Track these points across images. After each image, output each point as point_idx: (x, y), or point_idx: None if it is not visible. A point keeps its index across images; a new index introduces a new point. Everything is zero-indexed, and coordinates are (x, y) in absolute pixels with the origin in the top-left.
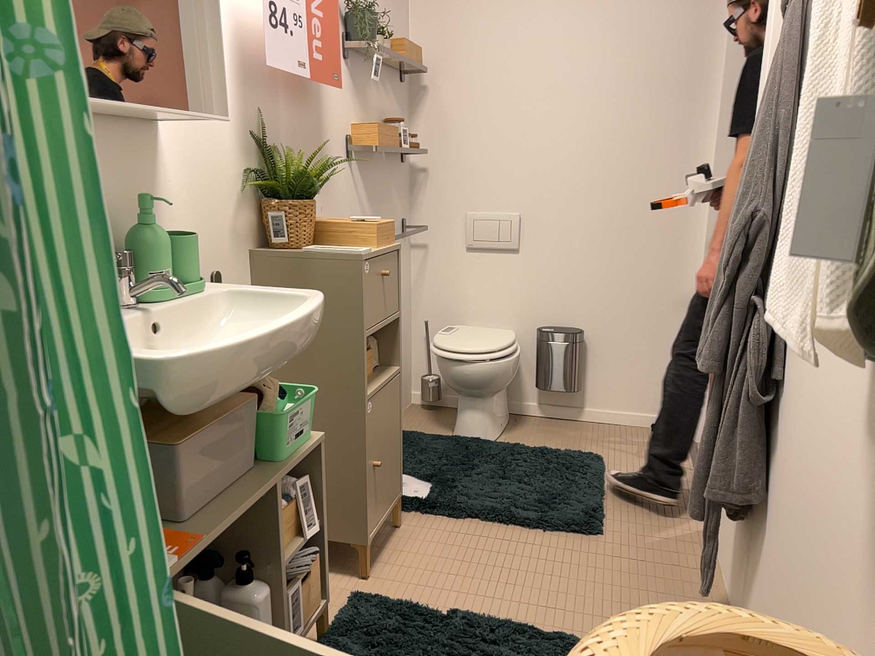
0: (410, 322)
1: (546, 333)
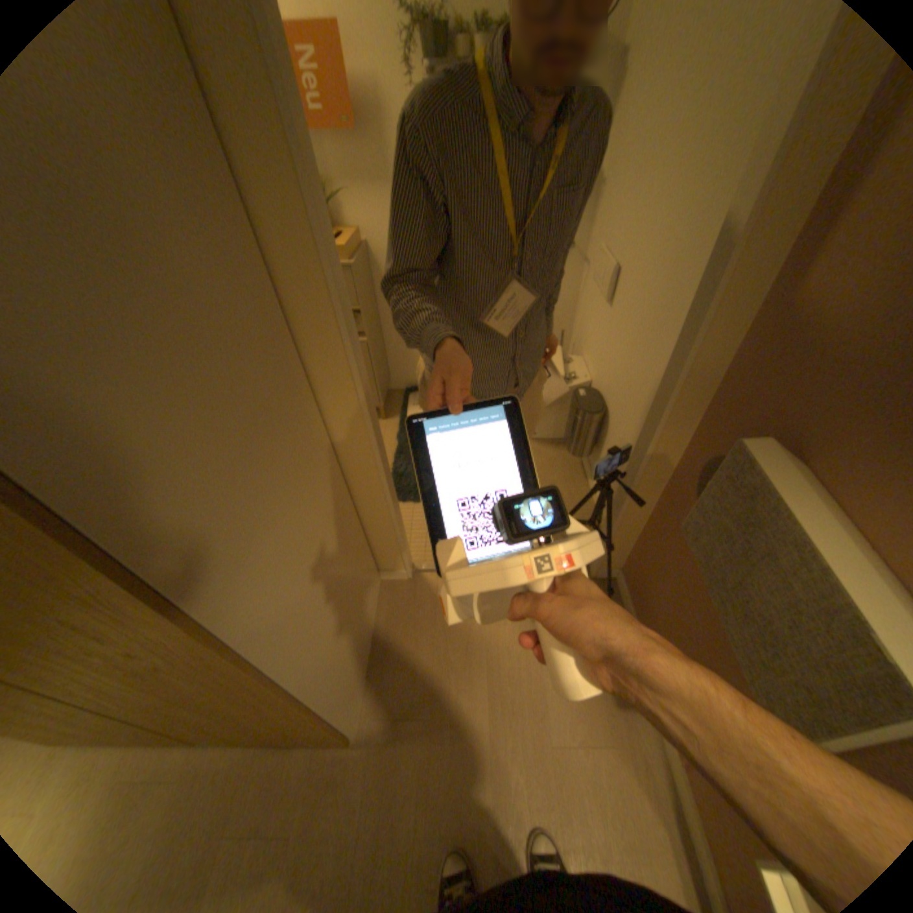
0: (565, 324)
1: (575, 392)
